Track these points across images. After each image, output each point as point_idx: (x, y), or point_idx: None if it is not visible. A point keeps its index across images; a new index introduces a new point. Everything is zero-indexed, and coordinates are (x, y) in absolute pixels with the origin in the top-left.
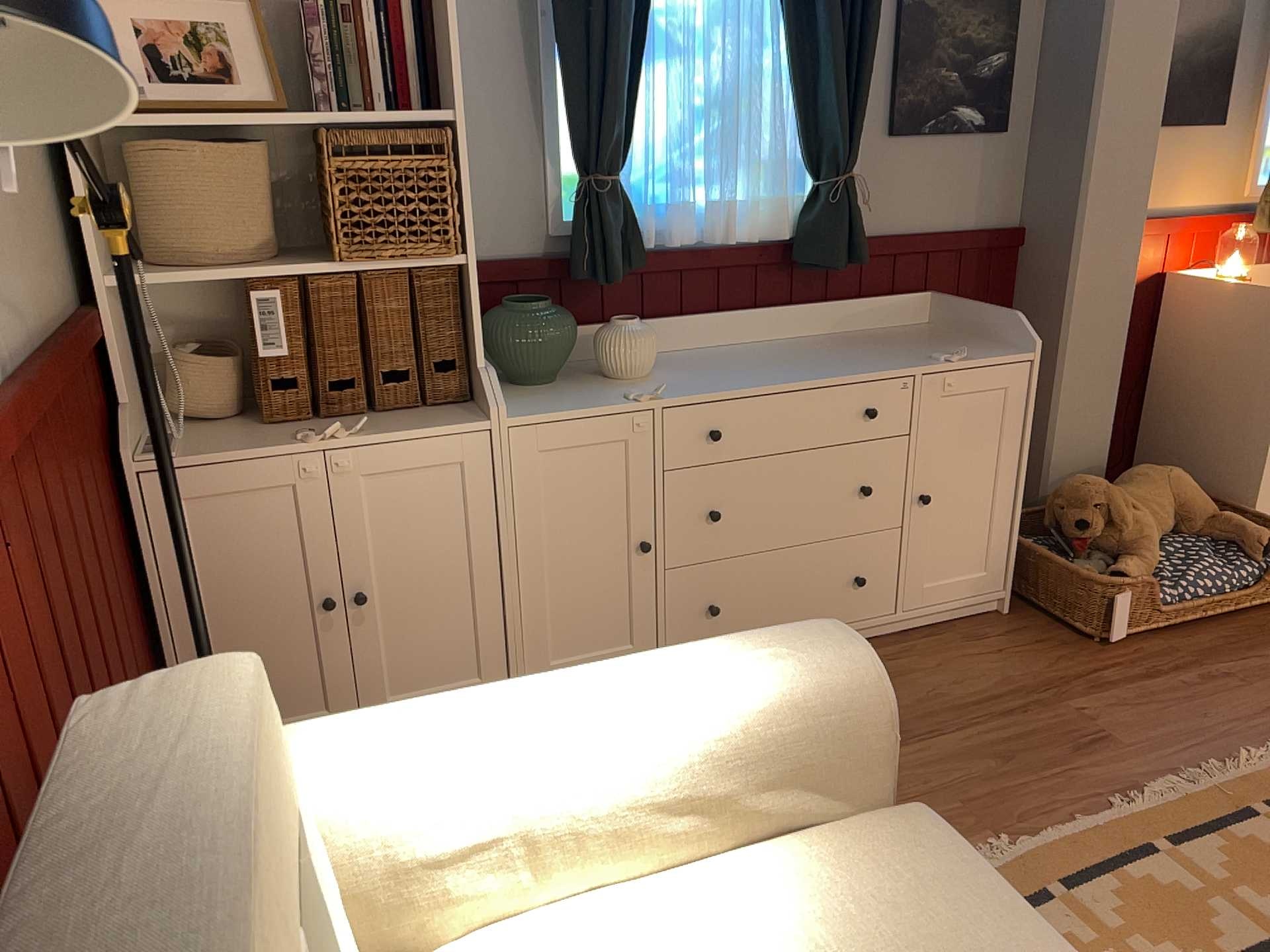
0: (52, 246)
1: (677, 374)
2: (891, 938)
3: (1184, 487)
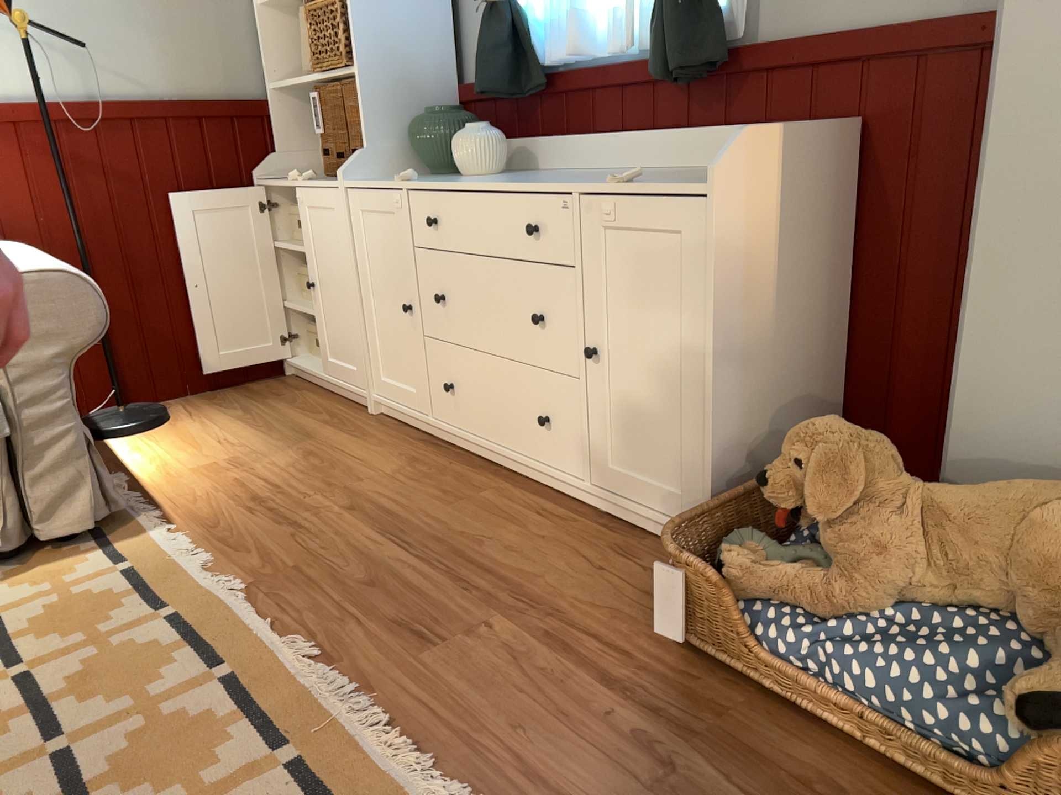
0: (235, 67)
1: (494, 177)
2: None
3: None
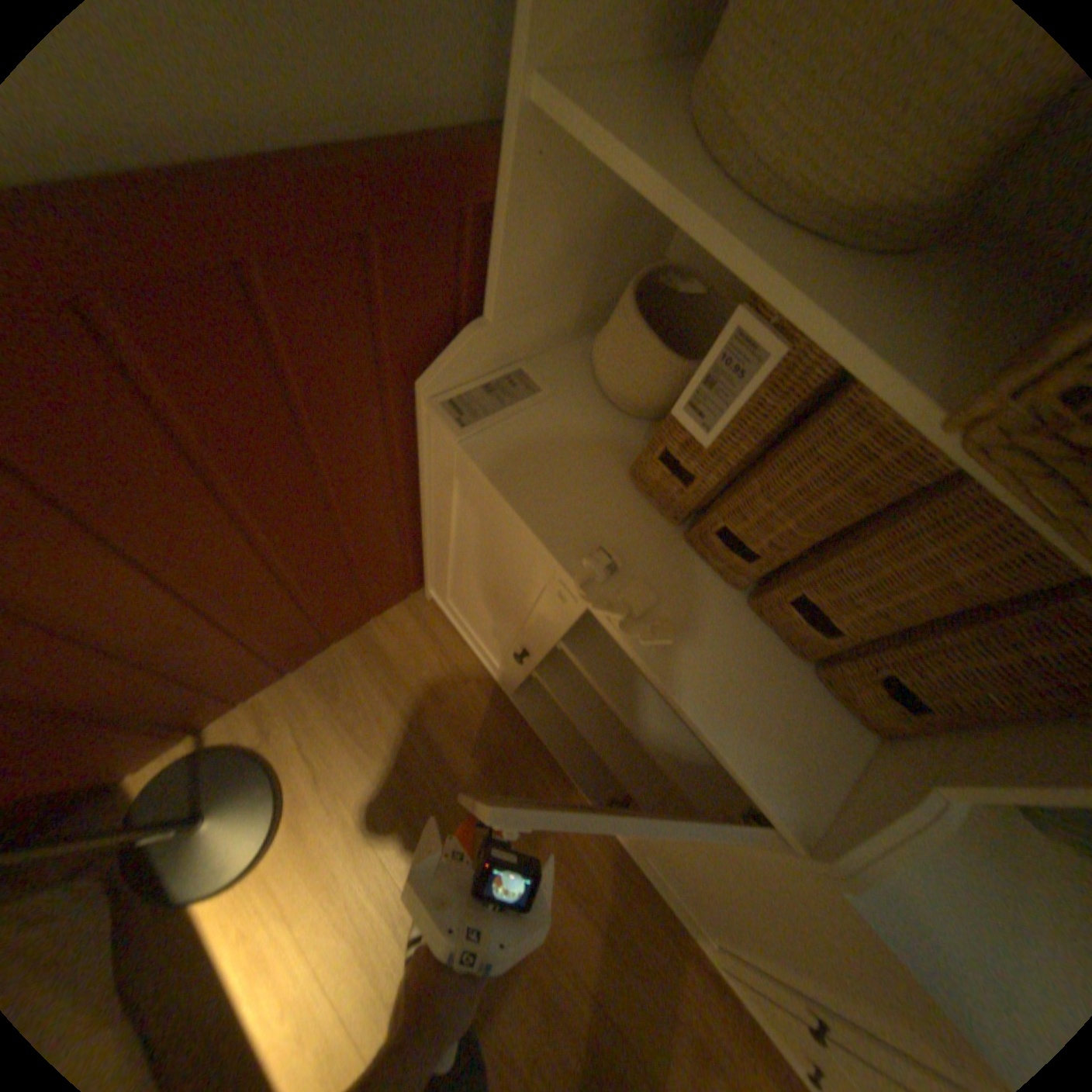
0: None
1: None
2: None
3: None
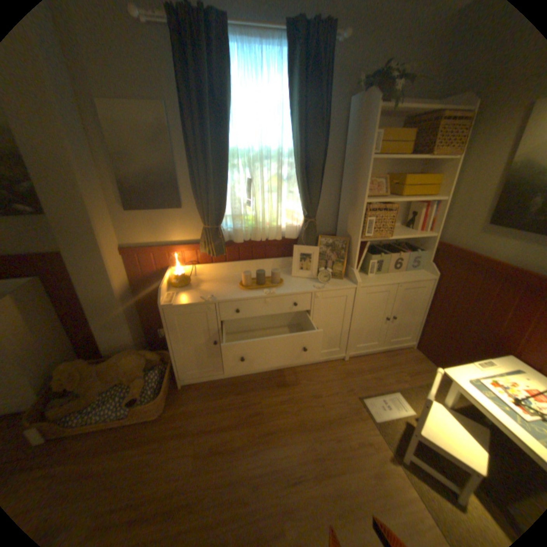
0: None
1: None
2: None
3: (125, 366)
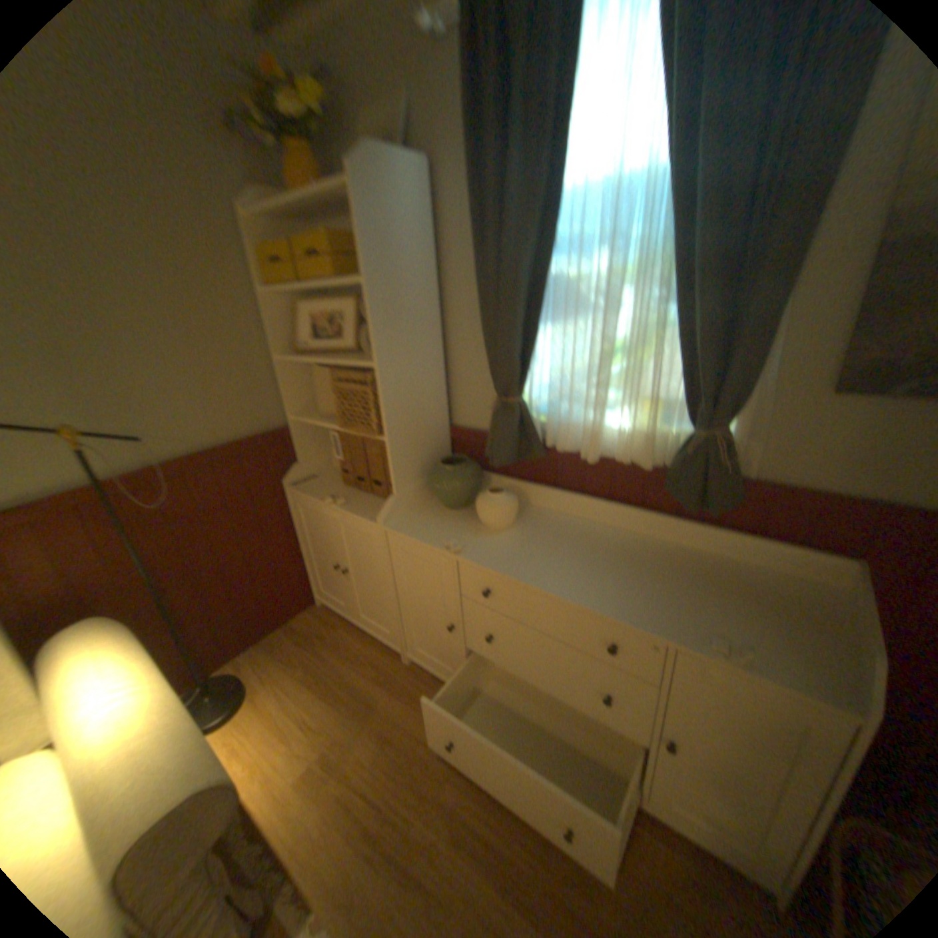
0: (259, 402)
1: (520, 534)
2: None
3: None
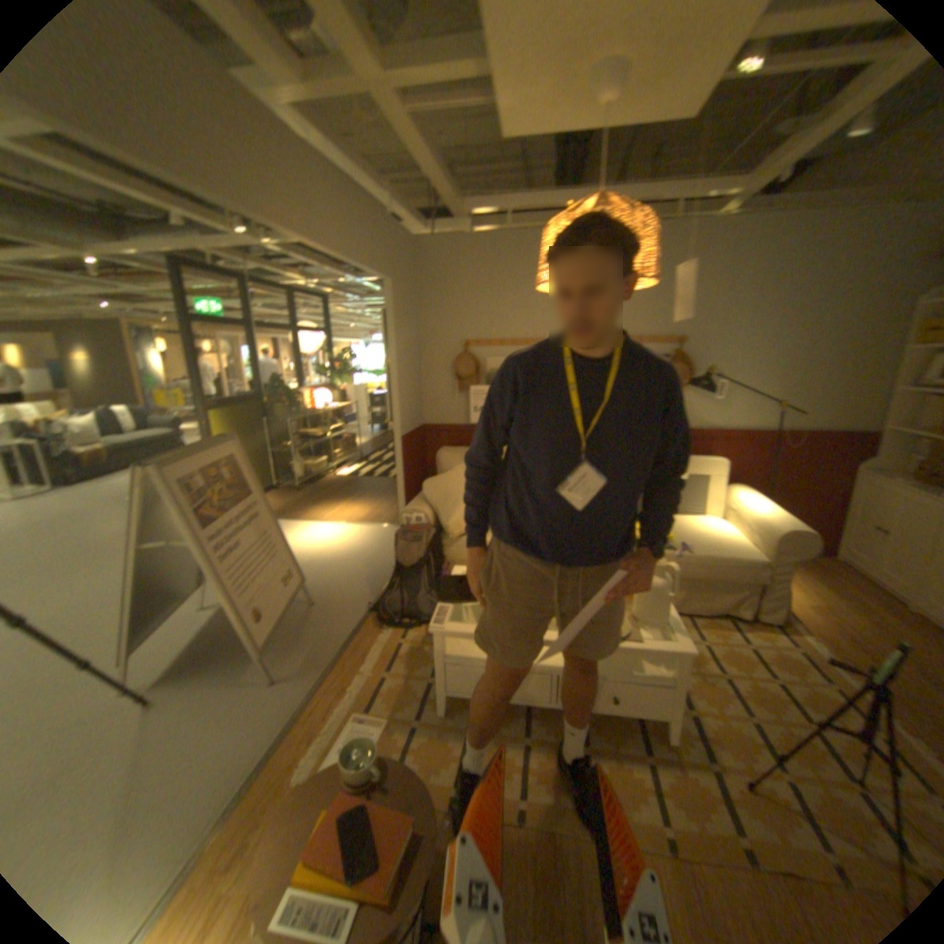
0: (868, 415)
1: None
2: (722, 544)
3: None
